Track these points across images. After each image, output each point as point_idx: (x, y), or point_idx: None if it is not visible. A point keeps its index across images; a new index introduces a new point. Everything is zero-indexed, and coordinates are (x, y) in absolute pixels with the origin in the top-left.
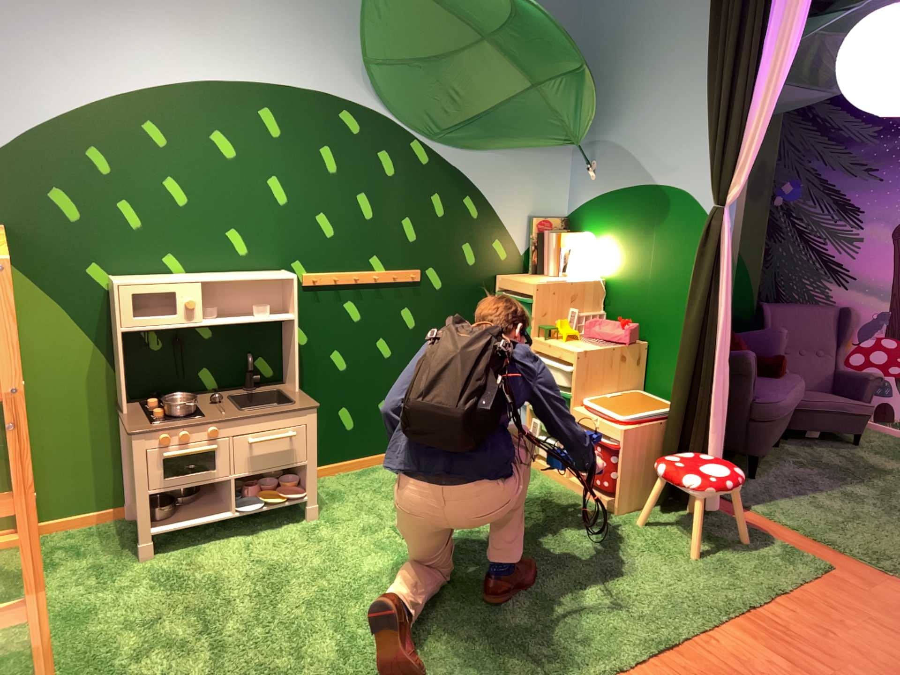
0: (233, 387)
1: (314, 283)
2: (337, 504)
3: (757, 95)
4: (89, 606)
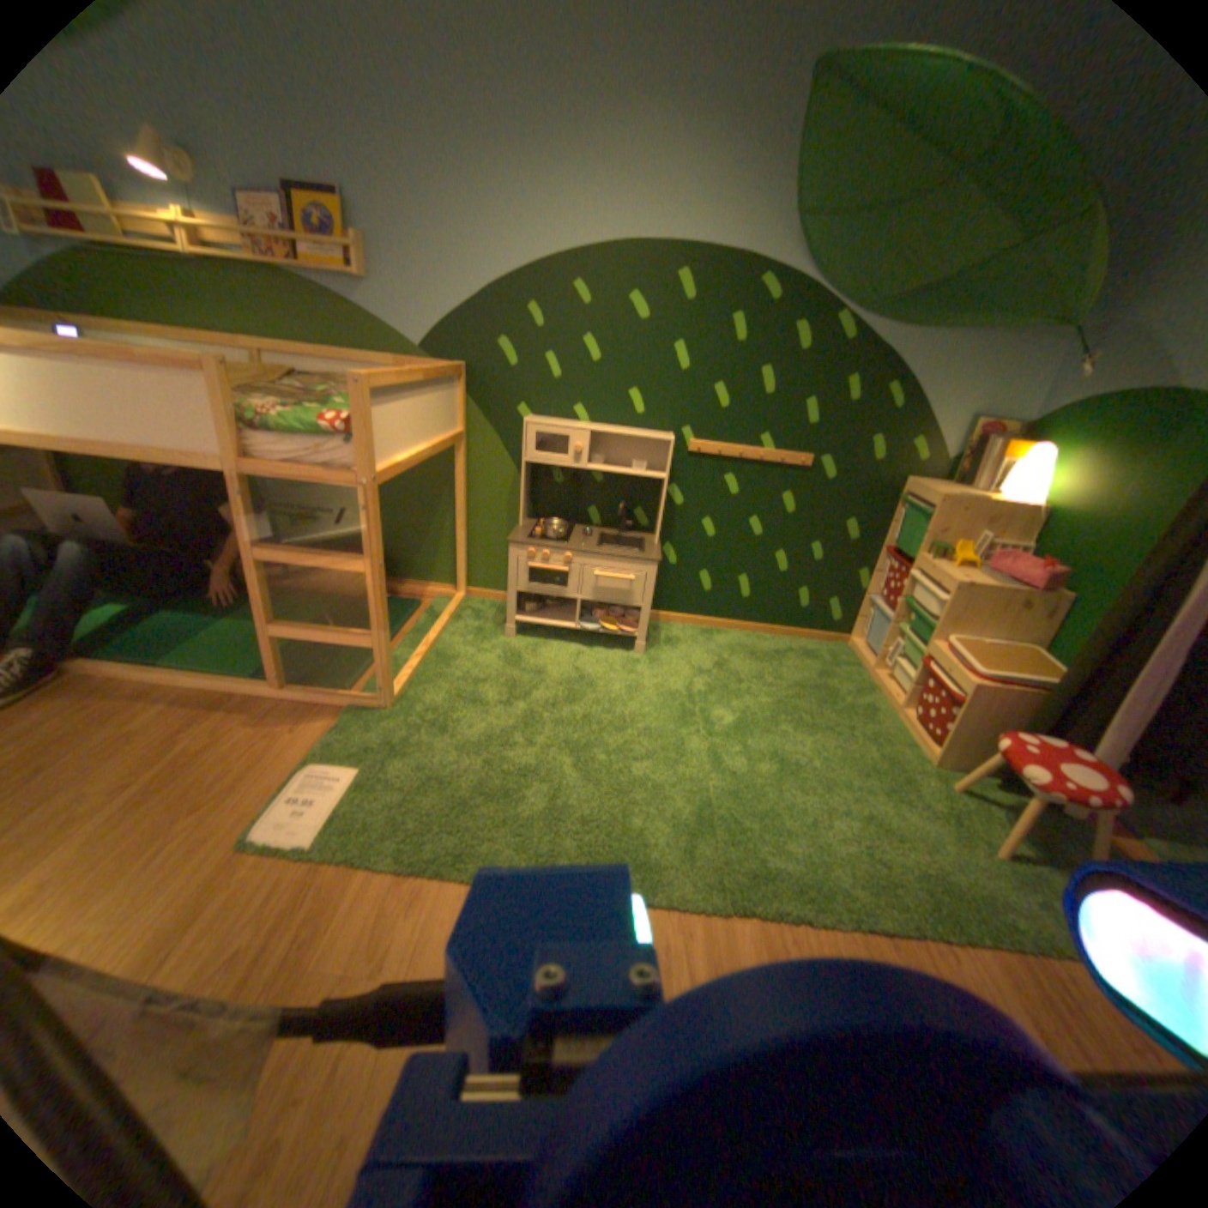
0: (606, 525)
1: (693, 446)
2: (662, 648)
3: None
4: (445, 654)
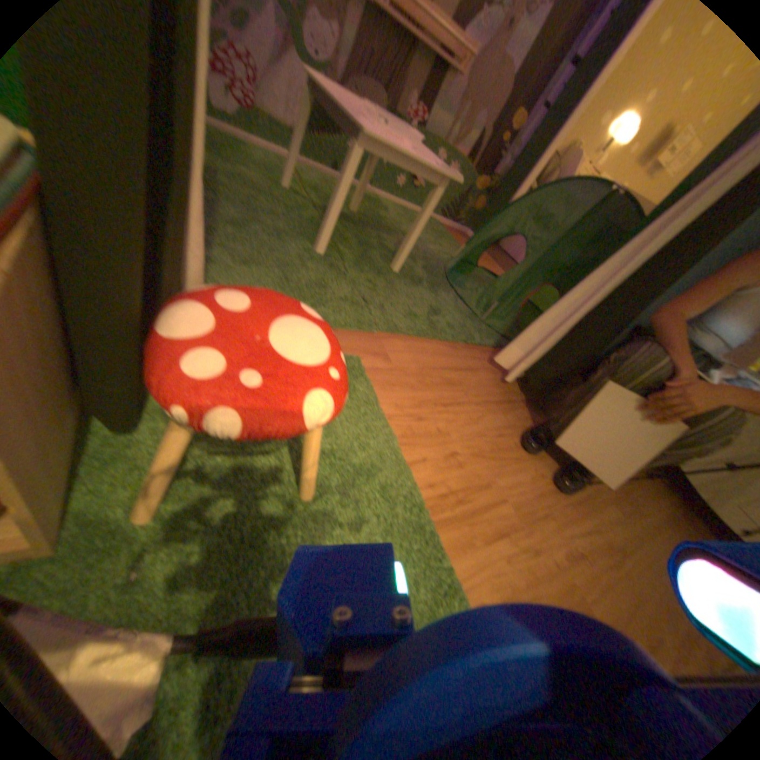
0: None
1: None
2: None
3: None
4: None
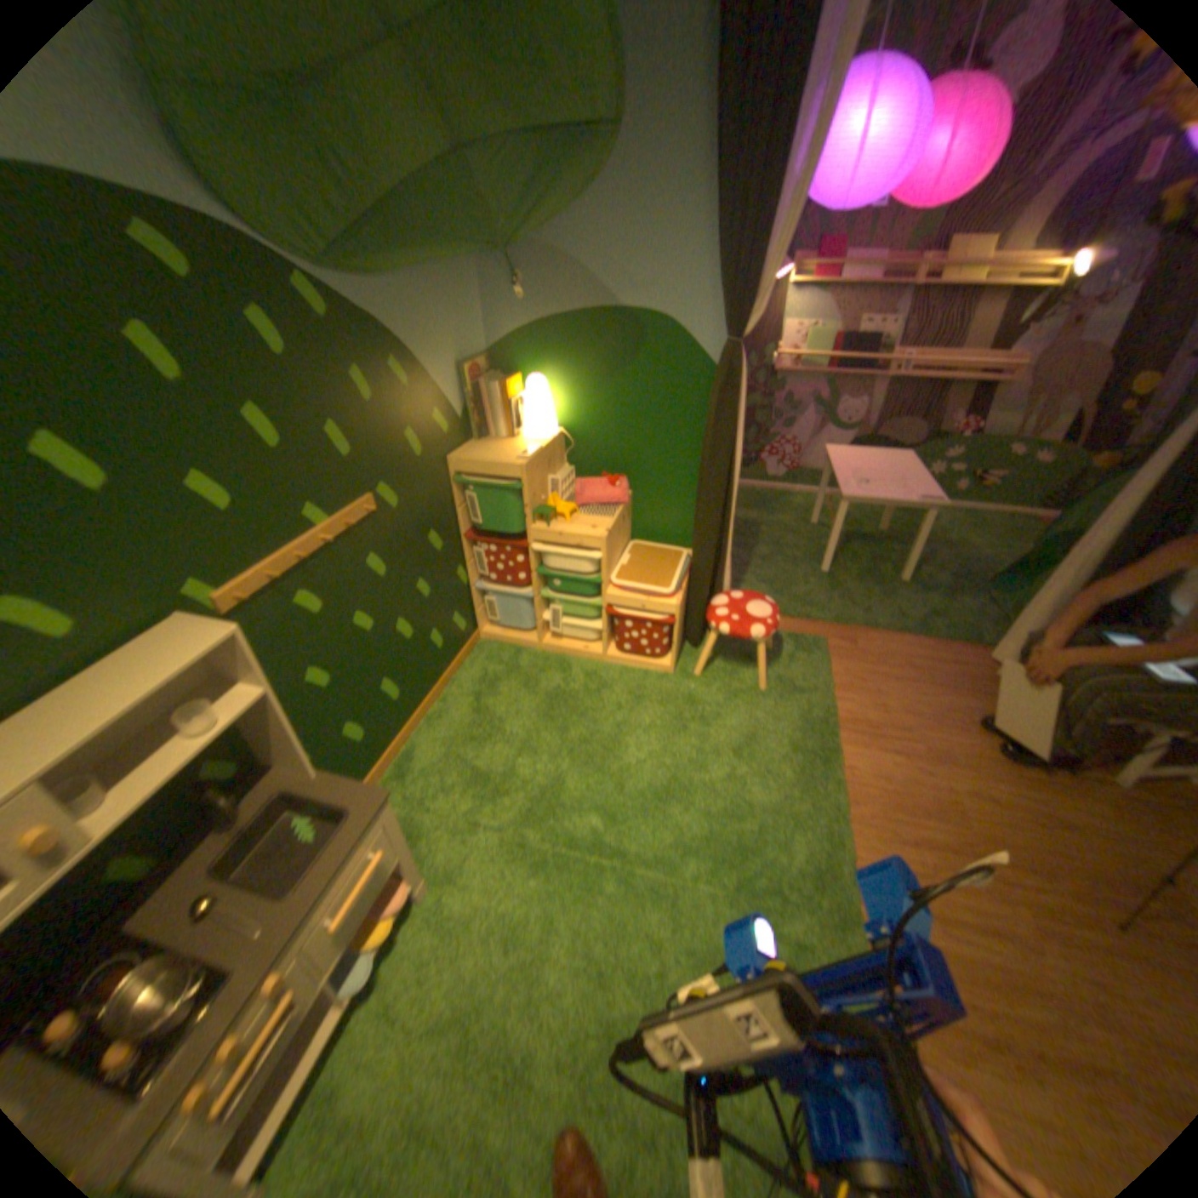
0: (179, 841)
1: (235, 599)
2: (424, 849)
3: (790, 177)
4: None
